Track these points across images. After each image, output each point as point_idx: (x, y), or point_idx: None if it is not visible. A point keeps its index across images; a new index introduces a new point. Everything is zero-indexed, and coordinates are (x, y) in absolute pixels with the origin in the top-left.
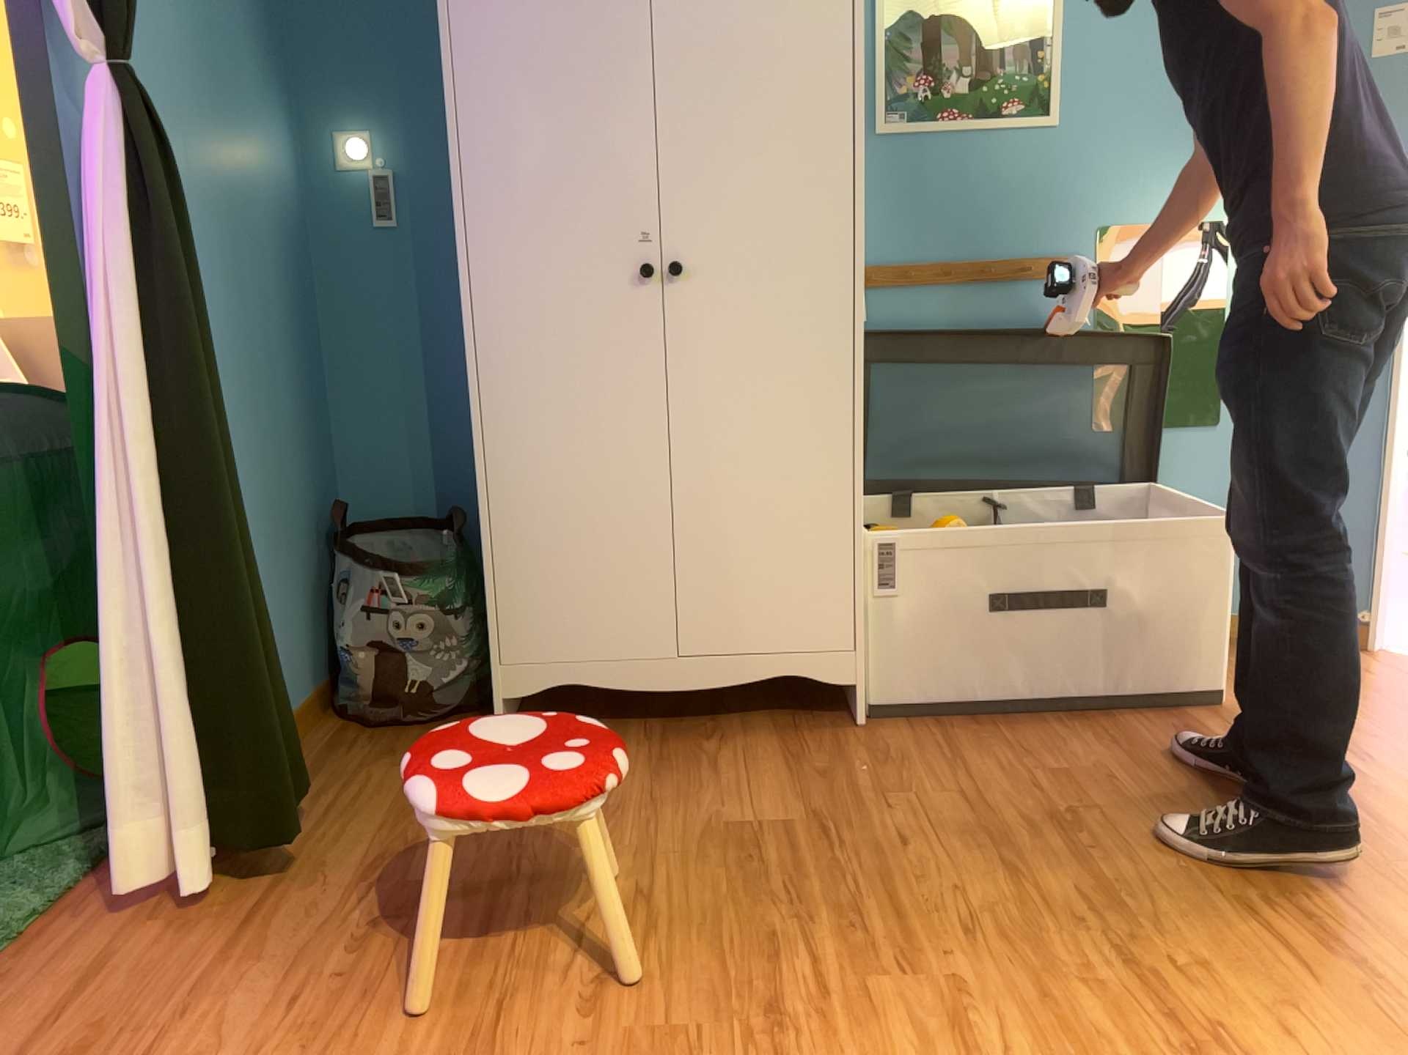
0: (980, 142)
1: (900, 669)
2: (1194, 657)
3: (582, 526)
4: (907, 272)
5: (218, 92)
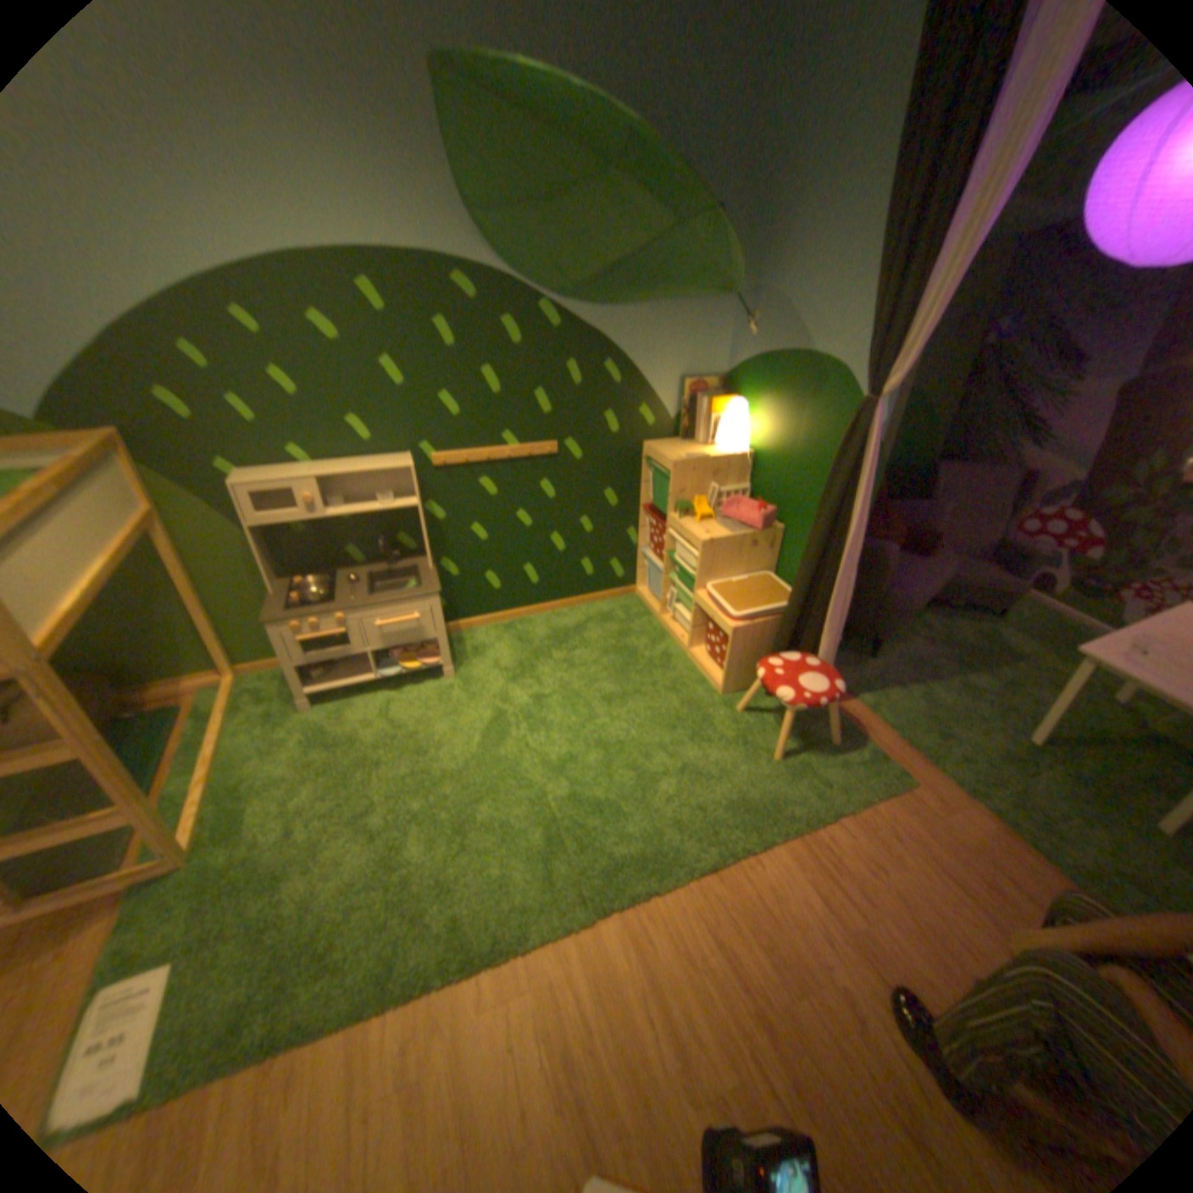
0: None
1: None
2: None
3: None
4: None
5: None
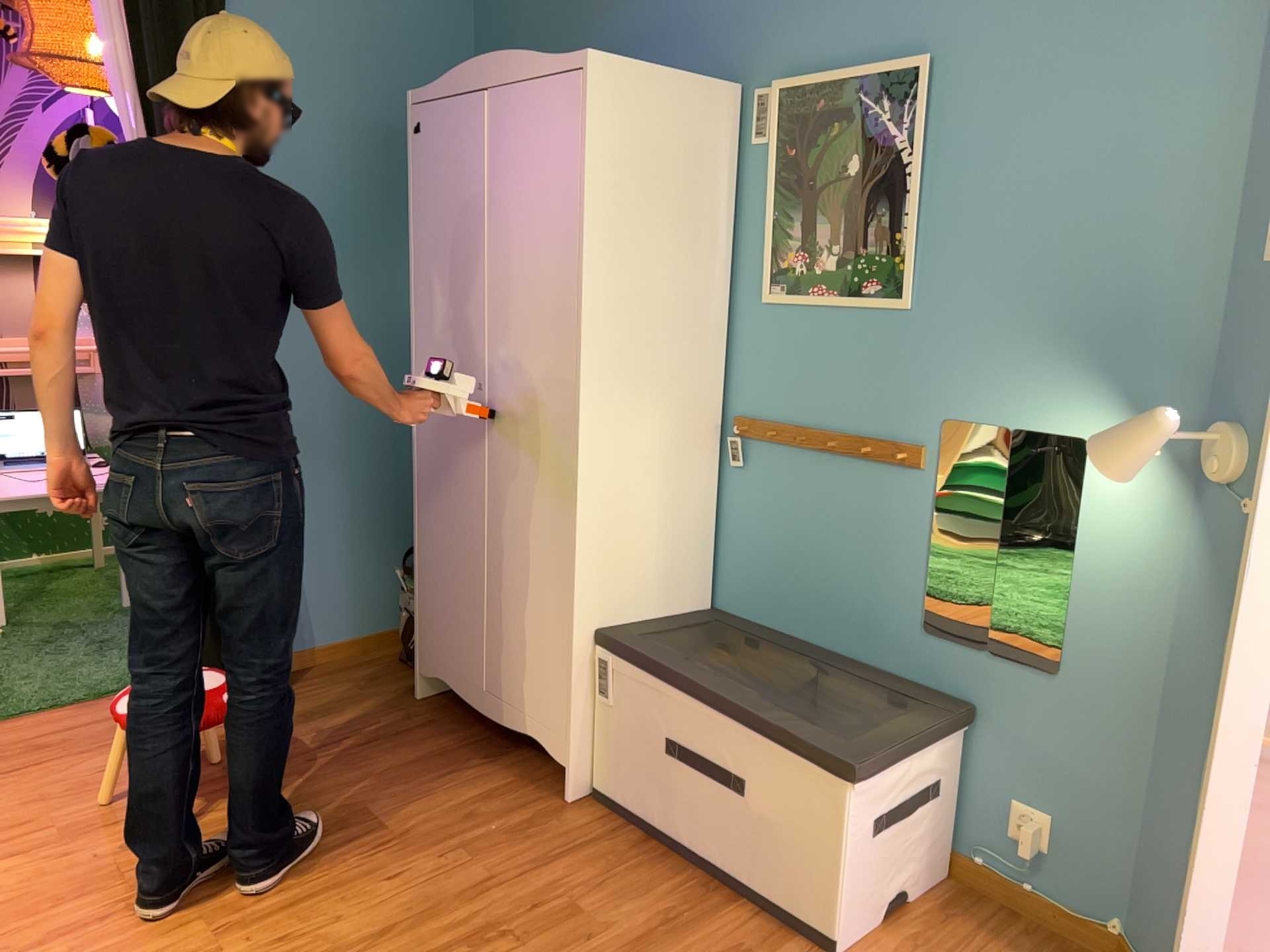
0: (843, 316)
1: (611, 775)
2: (817, 897)
3: (450, 577)
4: (774, 429)
5: (357, 261)
